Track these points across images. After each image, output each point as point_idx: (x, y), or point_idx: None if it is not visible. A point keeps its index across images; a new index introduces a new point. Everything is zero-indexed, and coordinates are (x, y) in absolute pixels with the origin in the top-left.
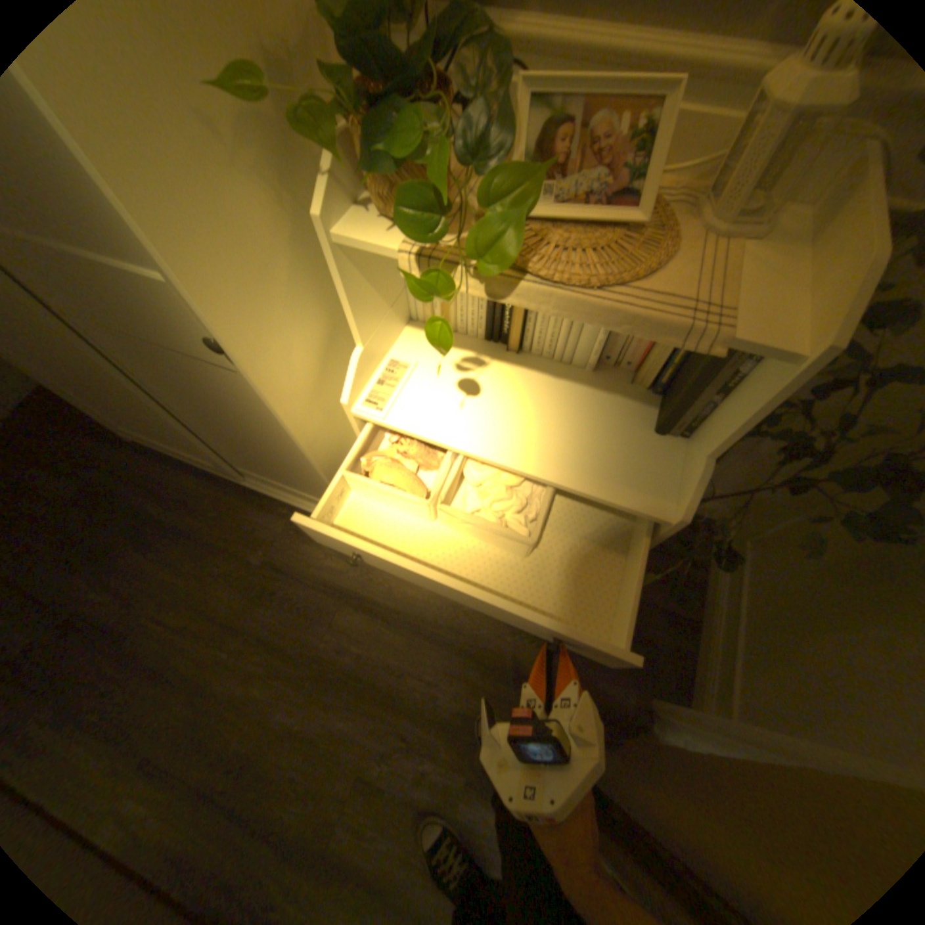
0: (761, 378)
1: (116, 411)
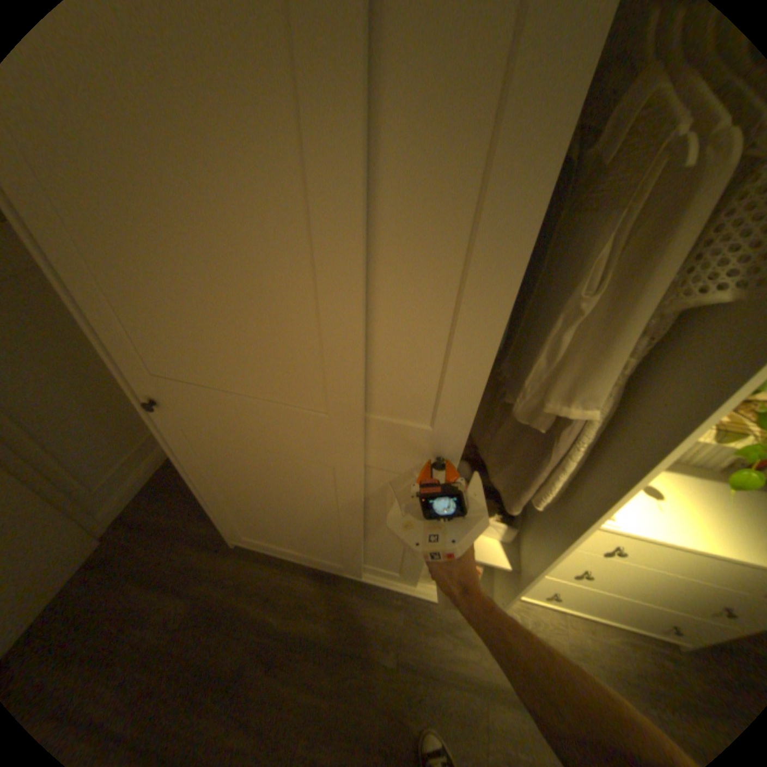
0: None
1: (280, 527)
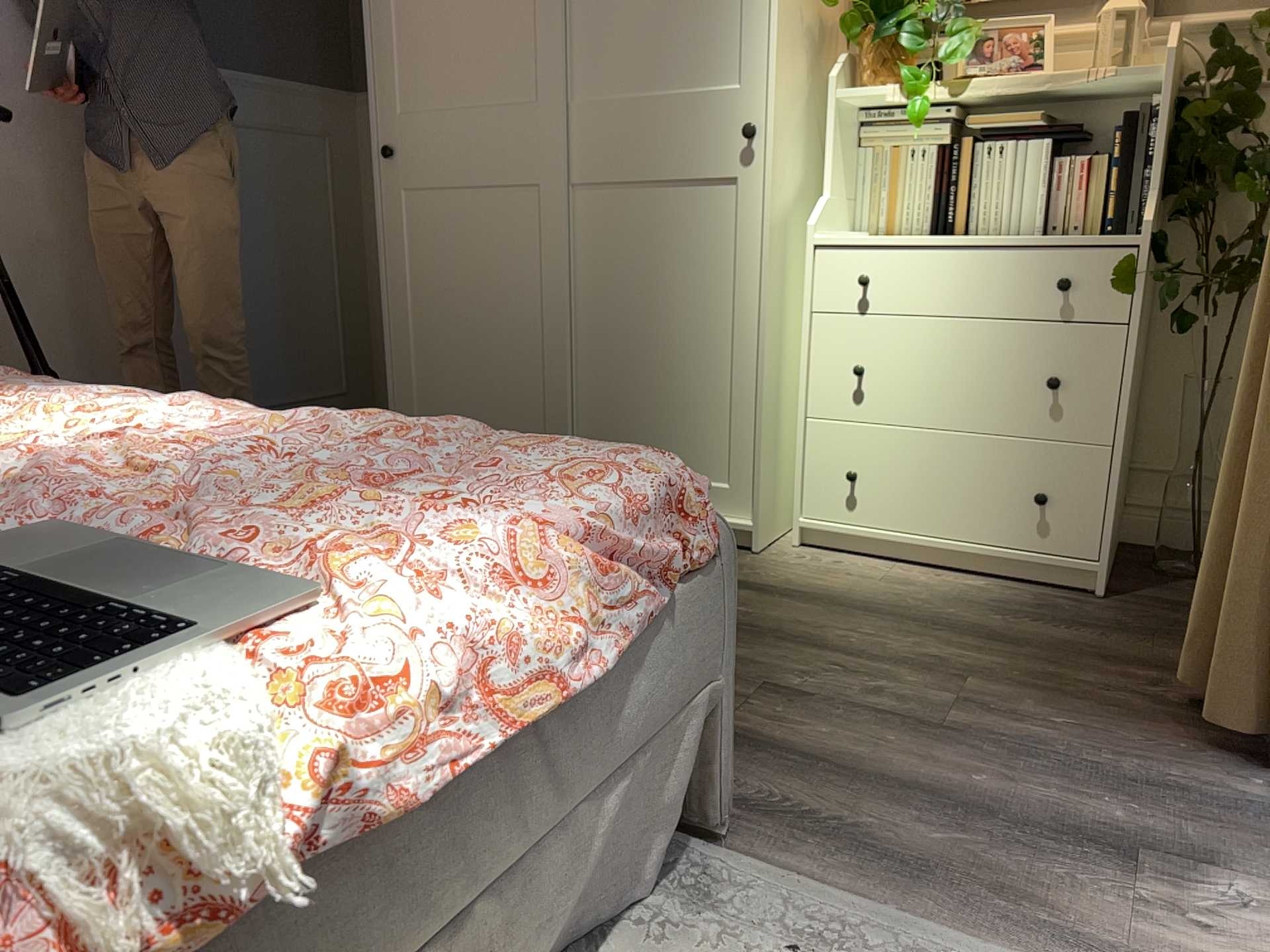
0: (1160, 121)
1: (472, 372)
